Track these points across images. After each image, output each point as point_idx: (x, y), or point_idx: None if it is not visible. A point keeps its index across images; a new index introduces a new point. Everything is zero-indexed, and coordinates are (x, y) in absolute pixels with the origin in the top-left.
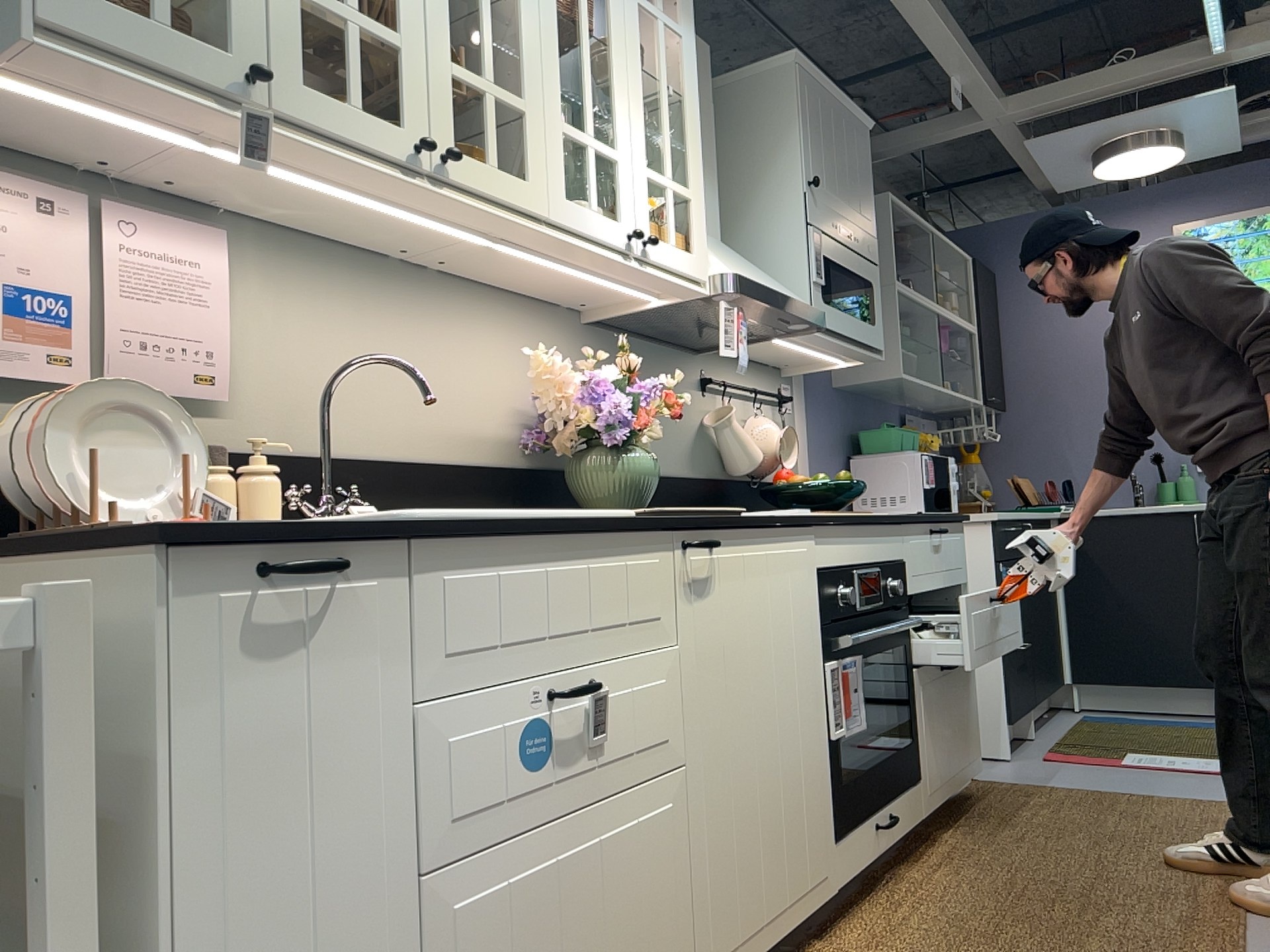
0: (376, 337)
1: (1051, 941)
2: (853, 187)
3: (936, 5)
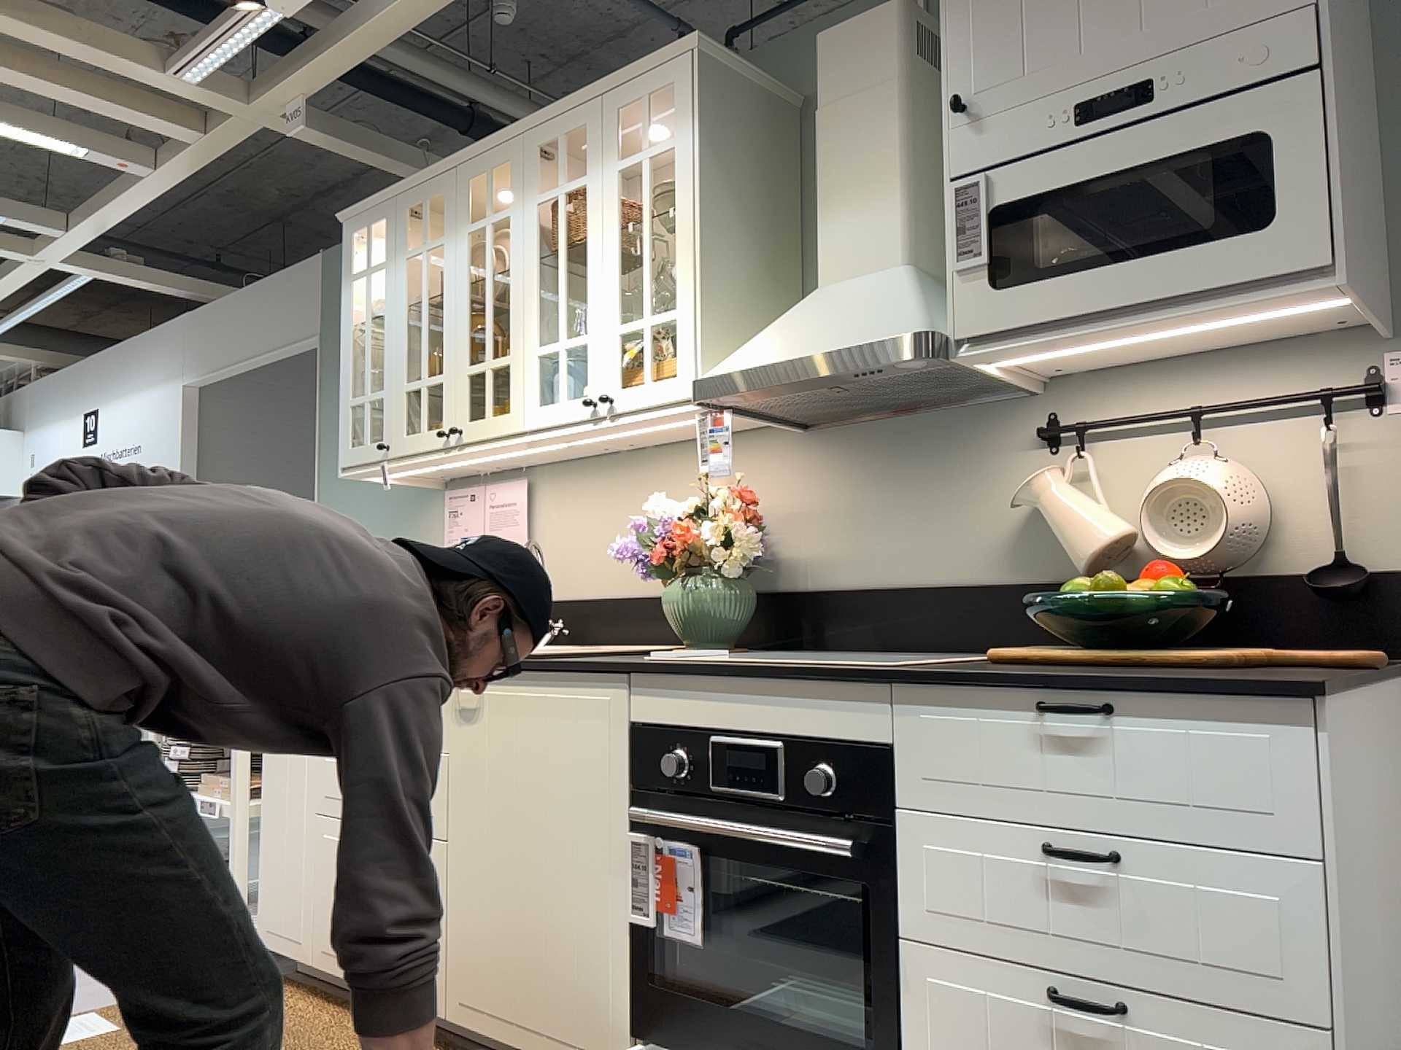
0: (607, 511)
1: None
2: None
3: None
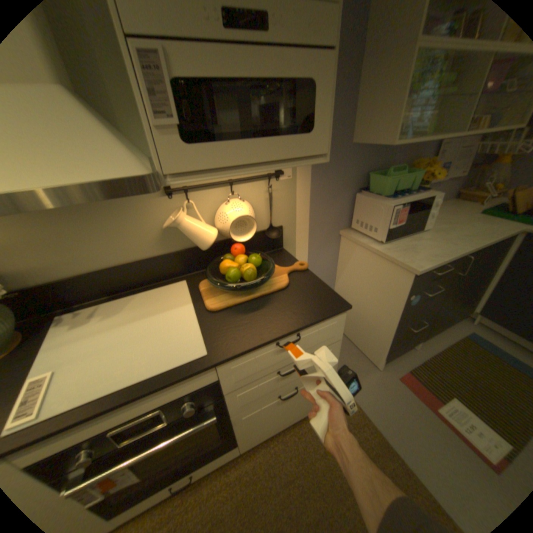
0: None
1: None
2: None
3: None
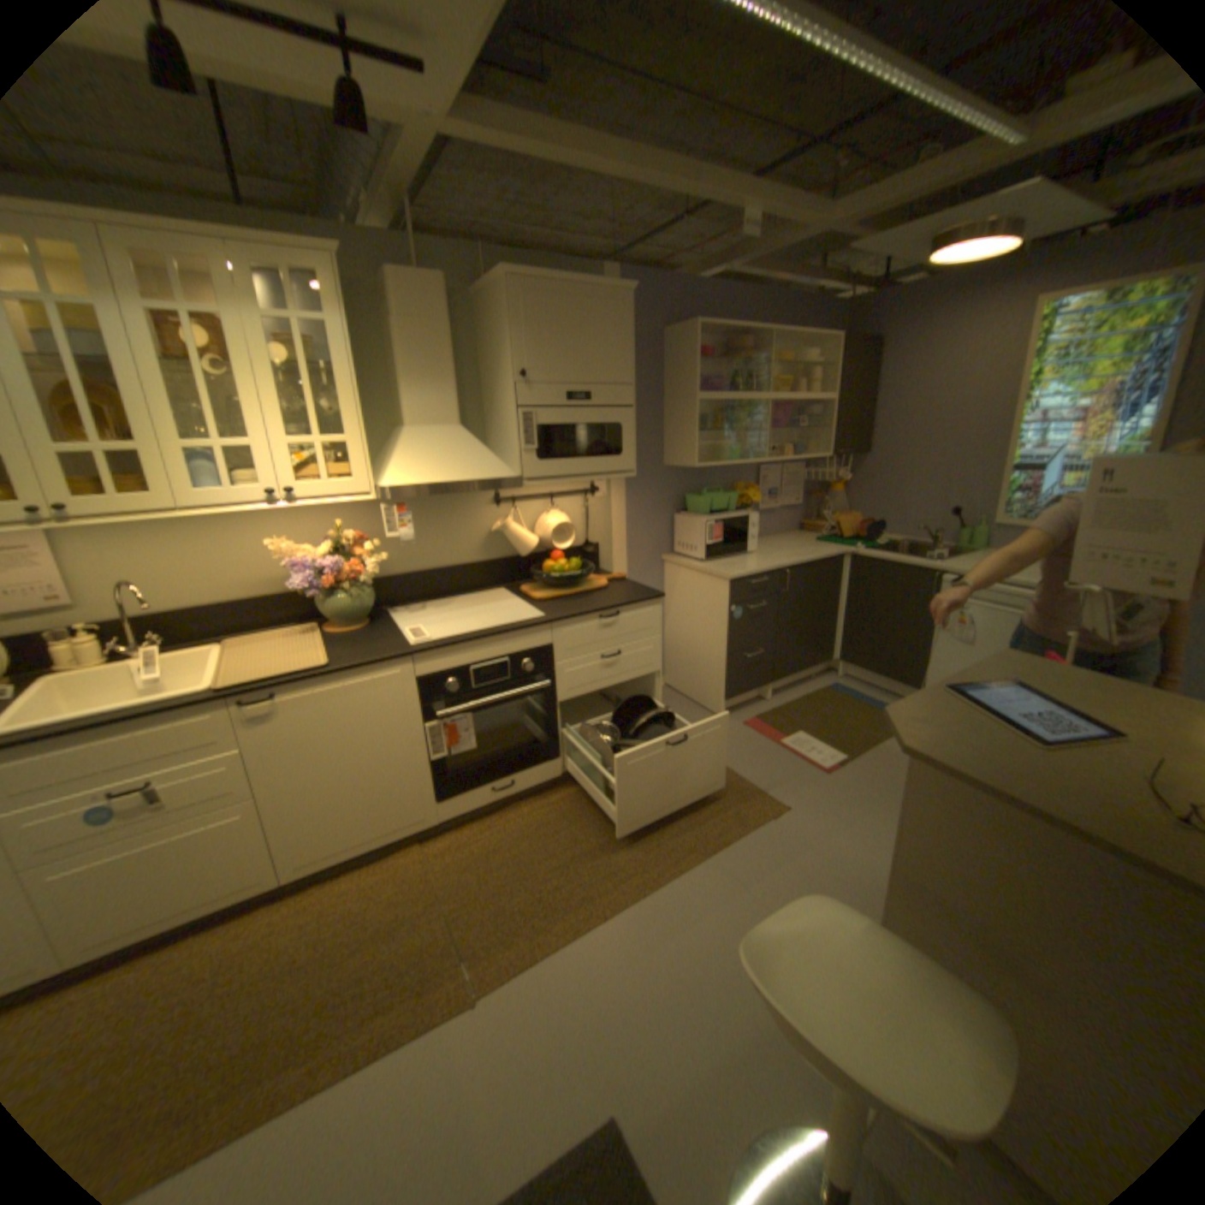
0: (176, 546)
1: (505, 889)
2: (592, 354)
3: (672, 166)
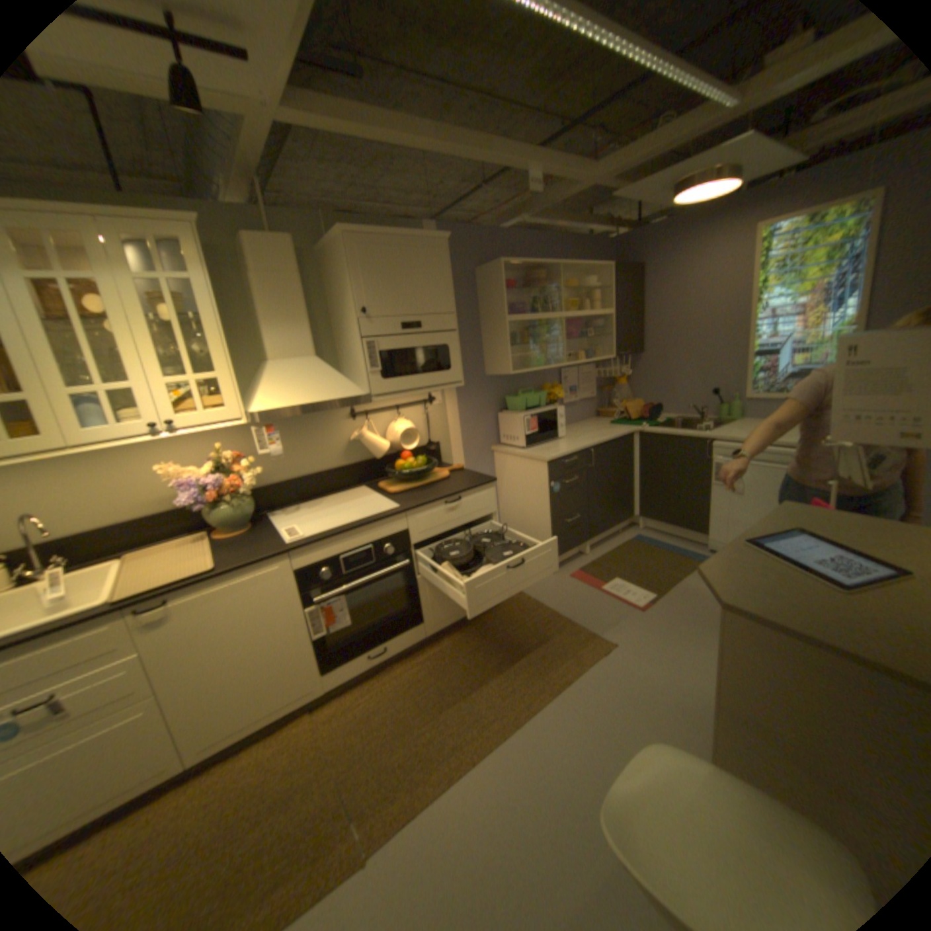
0: (73, 479)
1: (385, 747)
2: (418, 291)
3: (468, 139)
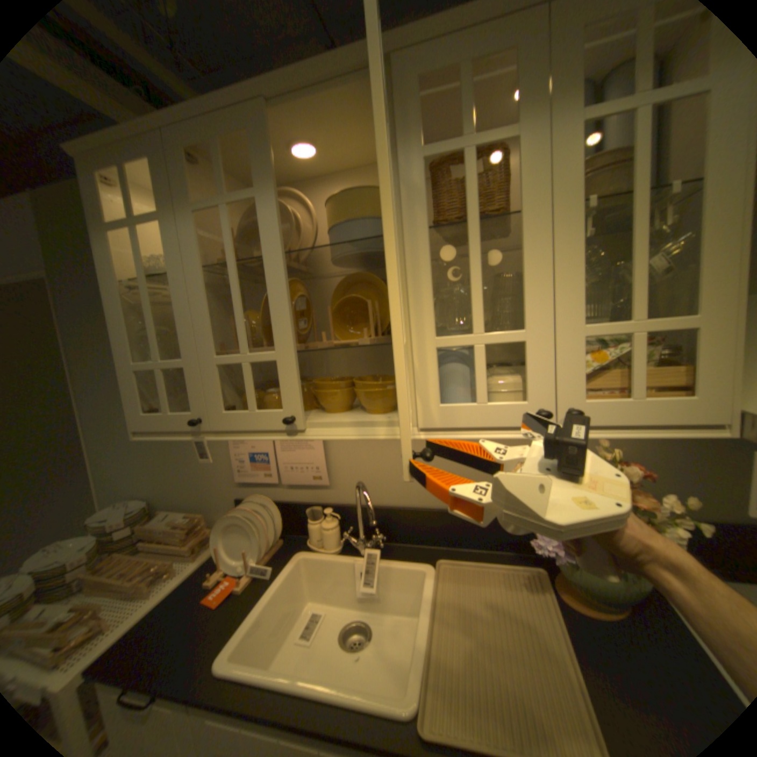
0: None
1: None
2: None
3: None
